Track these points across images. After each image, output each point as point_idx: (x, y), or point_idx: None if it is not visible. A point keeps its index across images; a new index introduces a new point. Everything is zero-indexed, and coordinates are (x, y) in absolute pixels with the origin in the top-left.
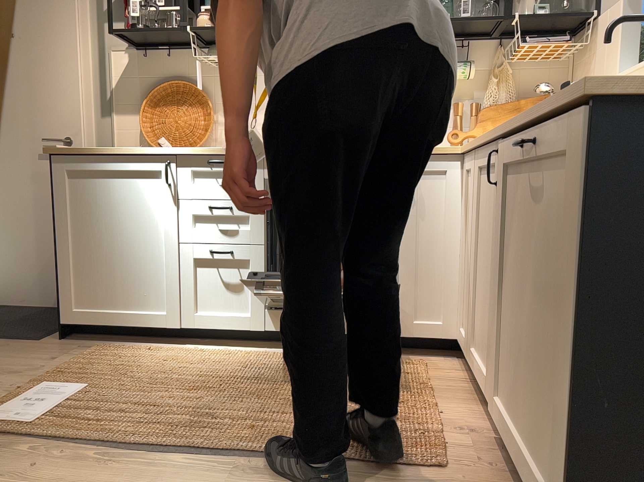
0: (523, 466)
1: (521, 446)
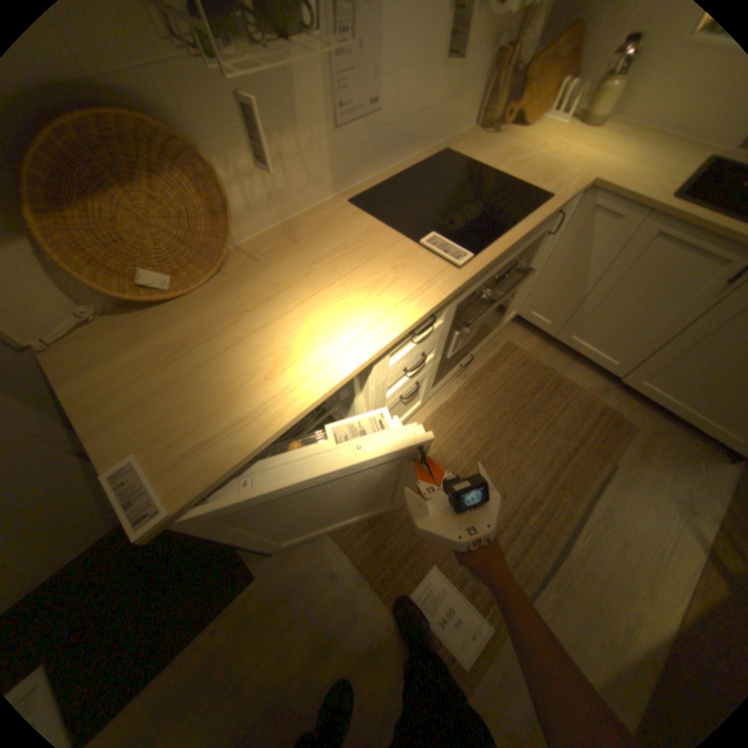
0: (681, 417)
1: (680, 410)
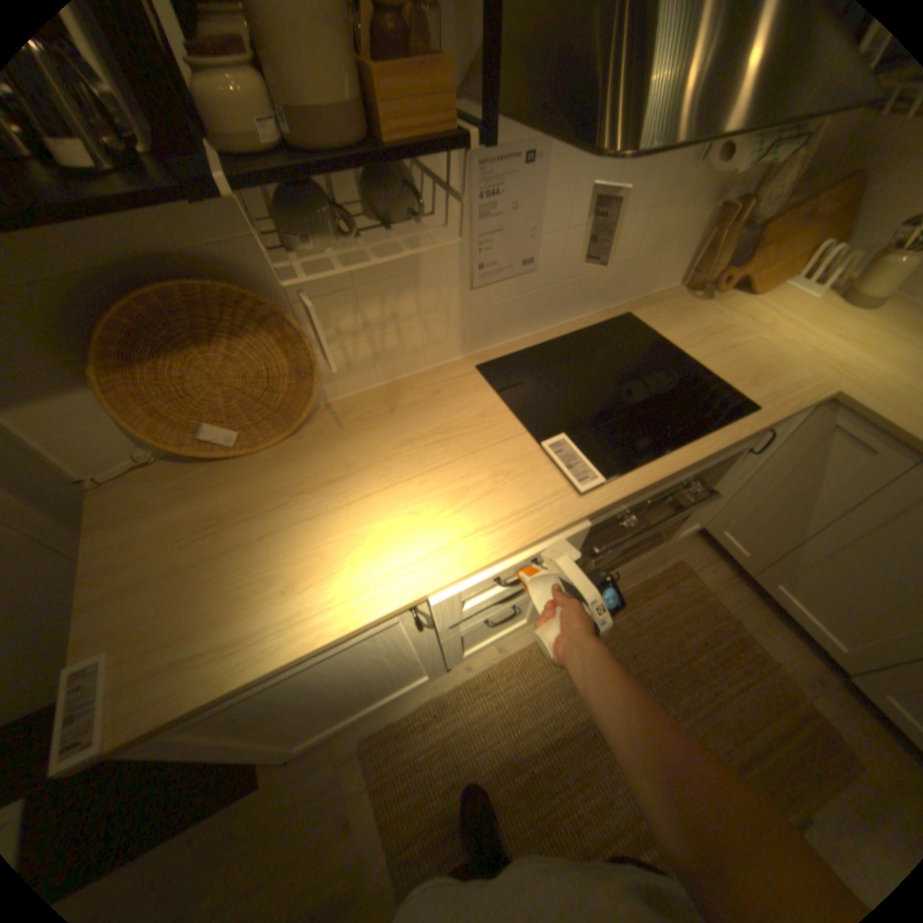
0: None
1: None
